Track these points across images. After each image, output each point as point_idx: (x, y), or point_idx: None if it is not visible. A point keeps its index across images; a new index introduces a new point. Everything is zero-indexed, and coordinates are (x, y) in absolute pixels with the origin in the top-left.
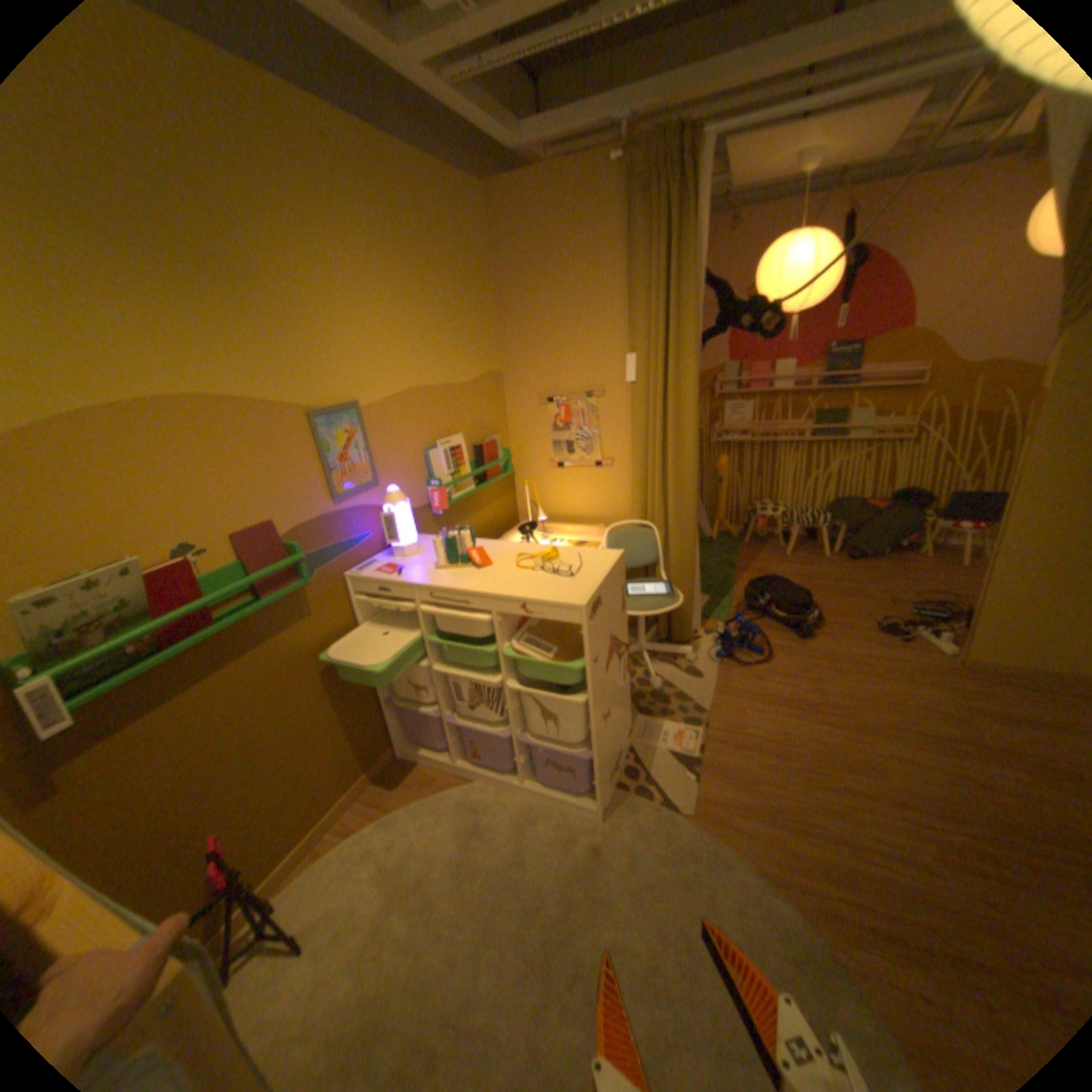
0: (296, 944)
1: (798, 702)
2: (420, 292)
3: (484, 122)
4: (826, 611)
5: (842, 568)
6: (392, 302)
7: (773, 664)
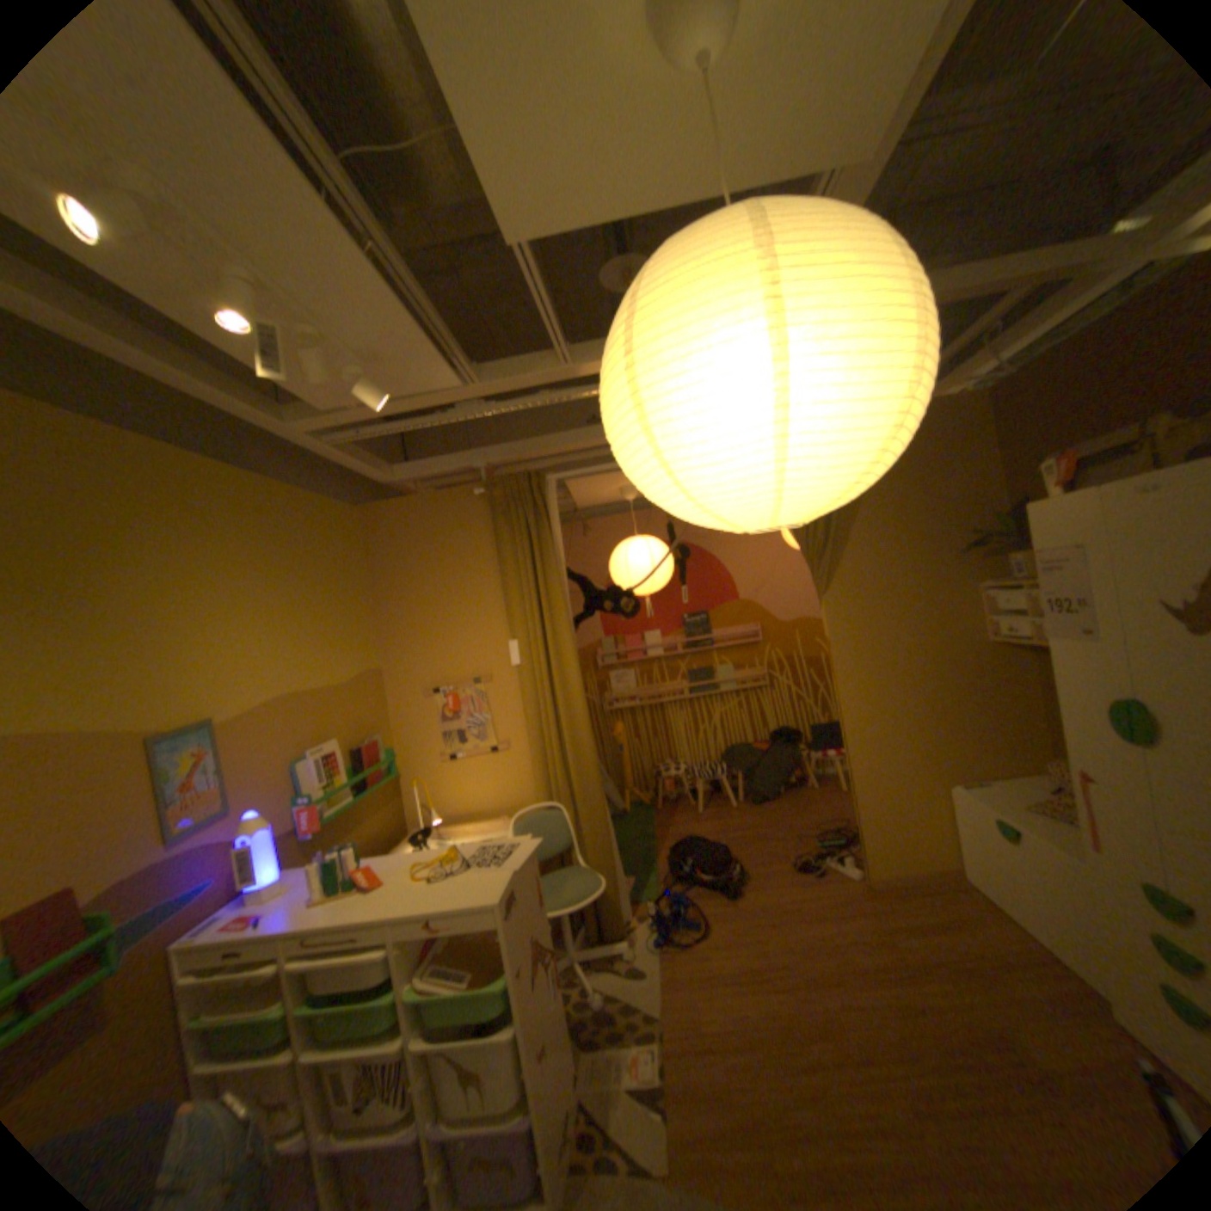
0: None
1: (745, 975)
2: (293, 603)
3: (360, 468)
4: (747, 864)
5: (750, 816)
6: (261, 615)
7: (712, 939)
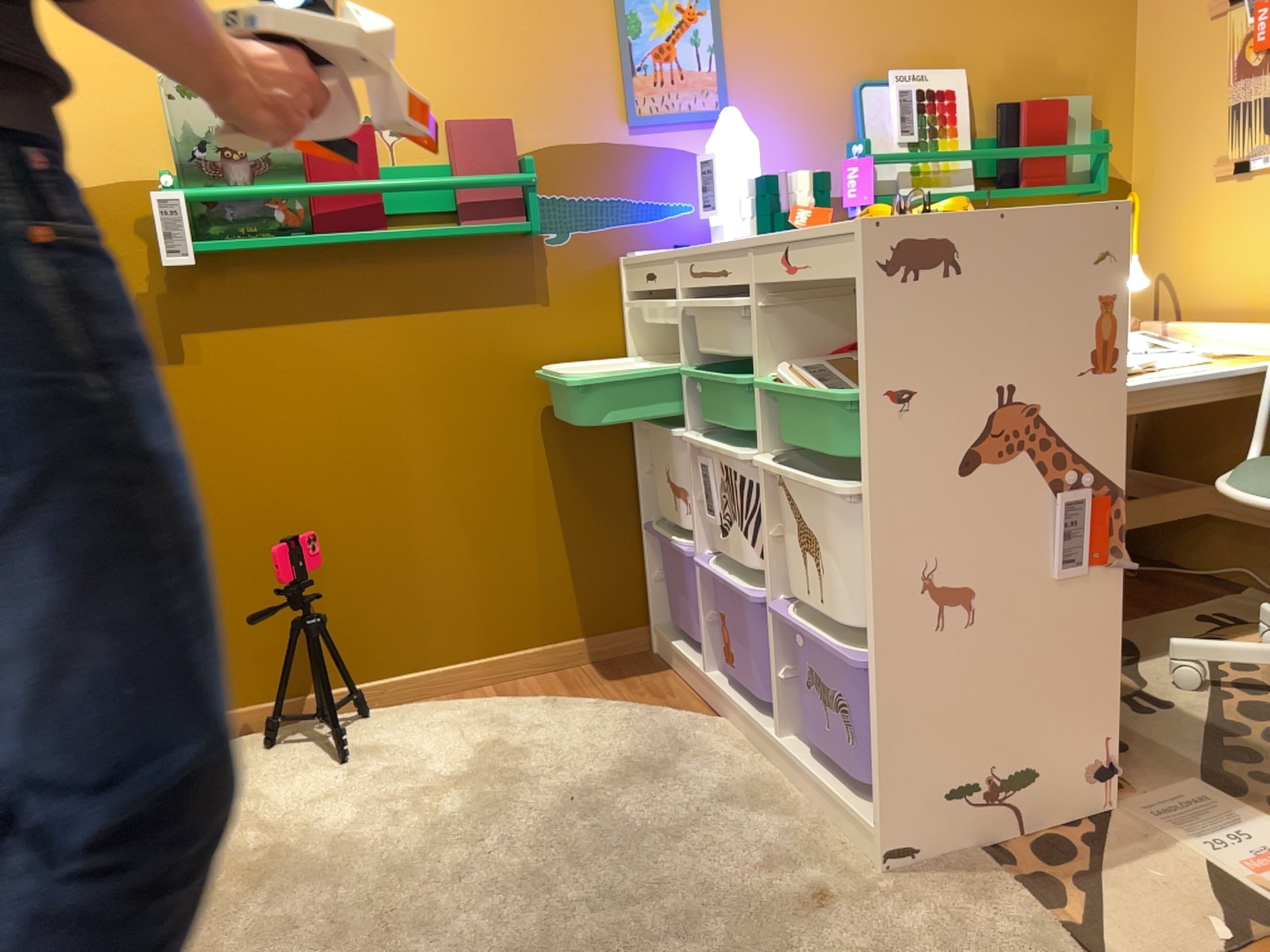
0: (348, 754)
1: None
2: None
3: None
4: None
5: None
6: None
7: None
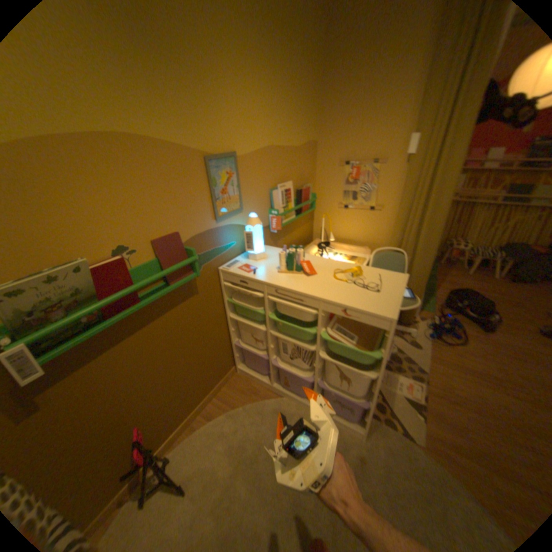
0: (181, 488)
1: (489, 376)
2: (280, 76)
3: None
4: (501, 315)
5: (507, 287)
6: (263, 80)
7: (468, 347)
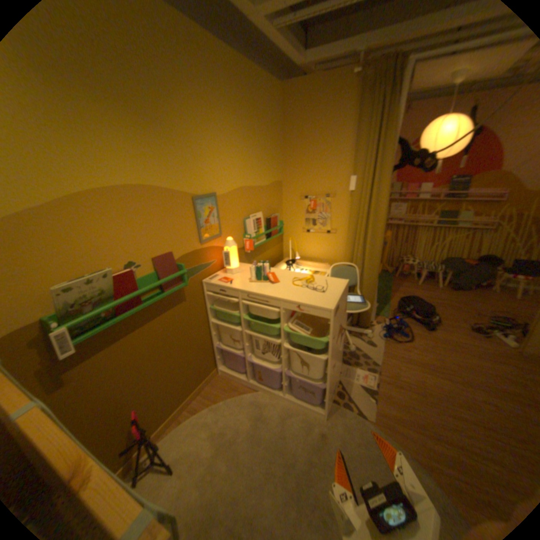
0: (170, 468)
1: (430, 365)
2: (249, 137)
3: (289, 50)
4: (442, 317)
5: (449, 294)
6: (236, 142)
7: (415, 343)
